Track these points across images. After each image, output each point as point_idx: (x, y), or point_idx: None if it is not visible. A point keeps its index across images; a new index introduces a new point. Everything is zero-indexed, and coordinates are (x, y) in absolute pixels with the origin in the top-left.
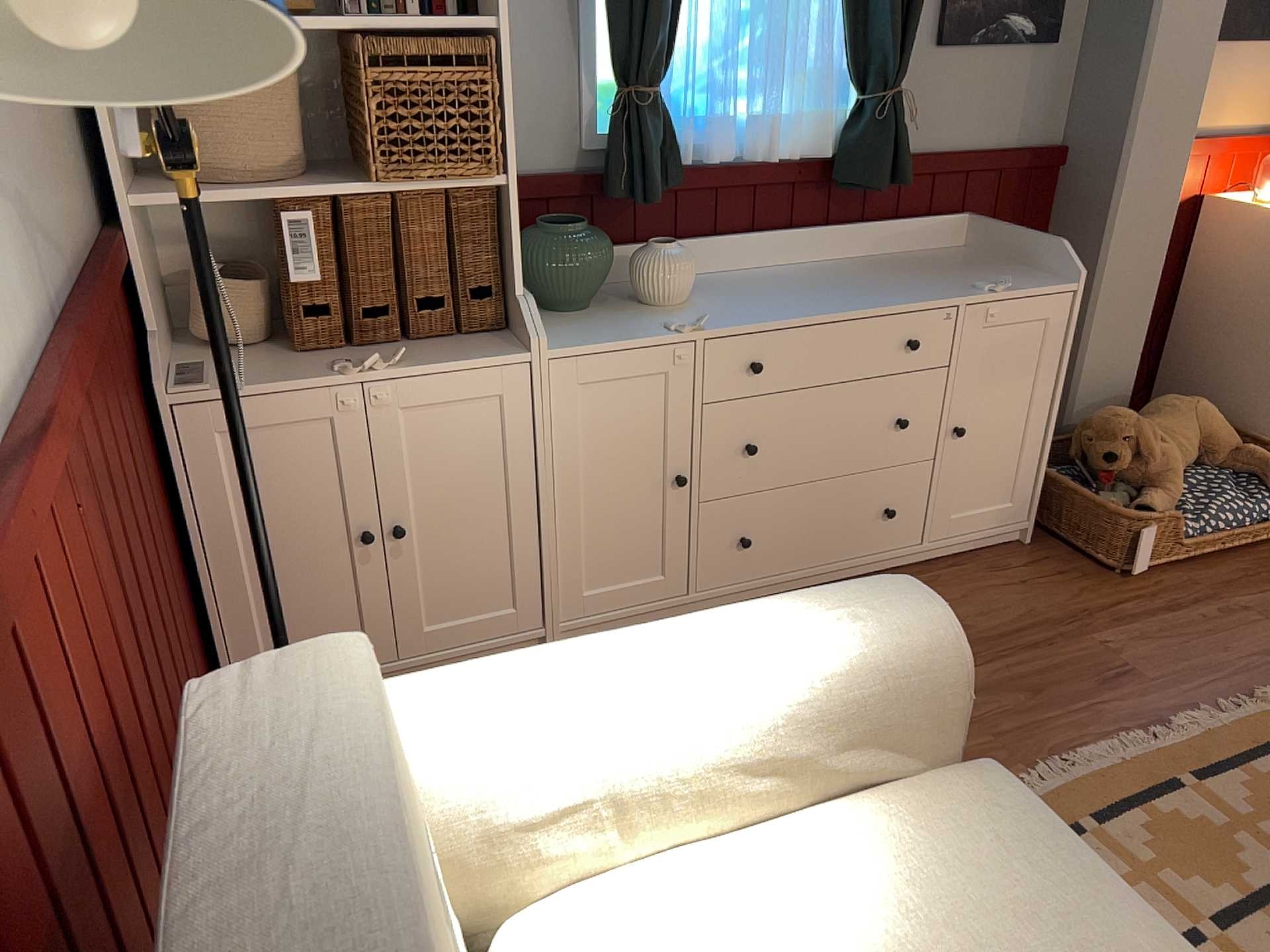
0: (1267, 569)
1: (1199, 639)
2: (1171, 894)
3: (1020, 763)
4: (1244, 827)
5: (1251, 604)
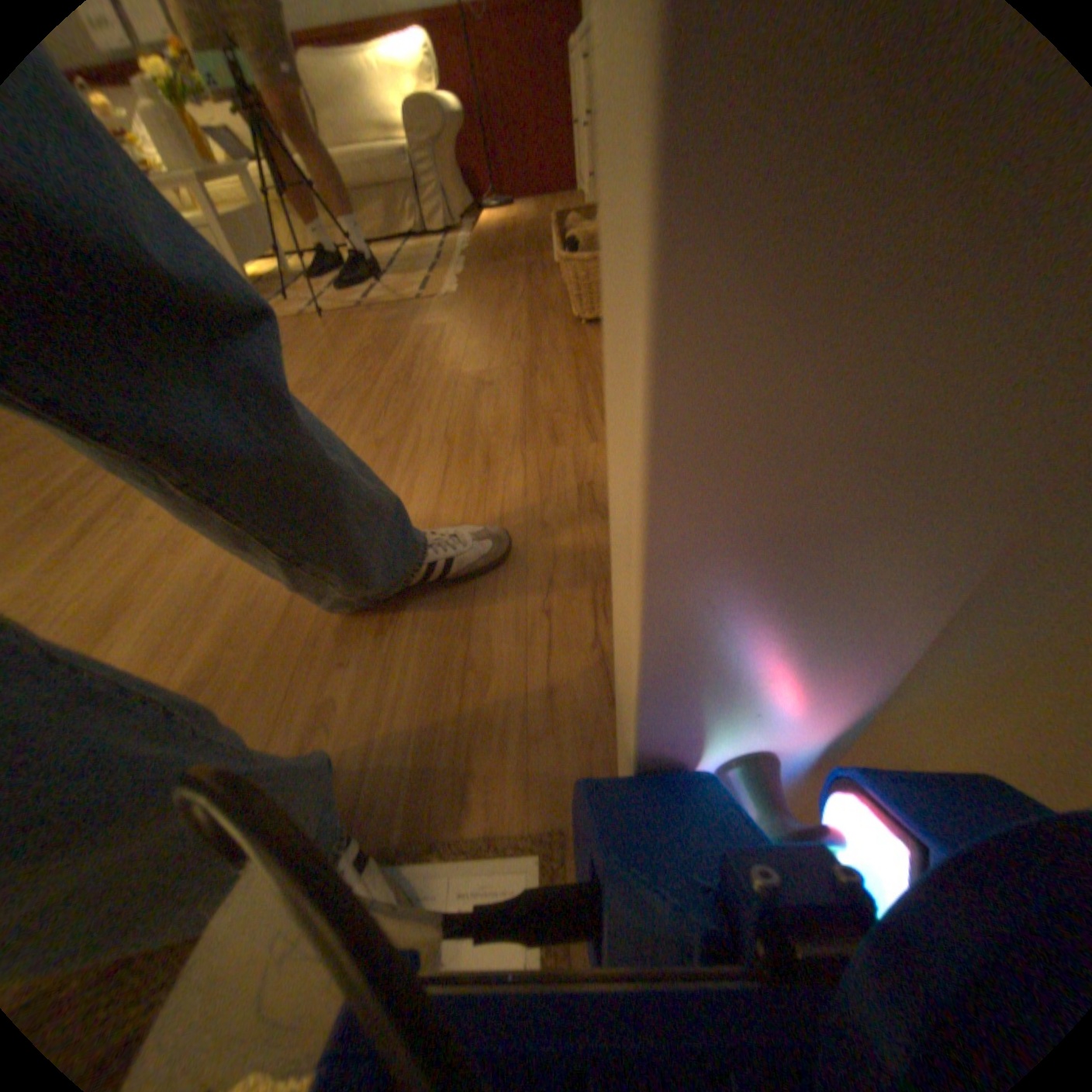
0: (543, 305)
1: (500, 278)
2: (407, 257)
3: (472, 249)
4: (410, 267)
5: (513, 293)
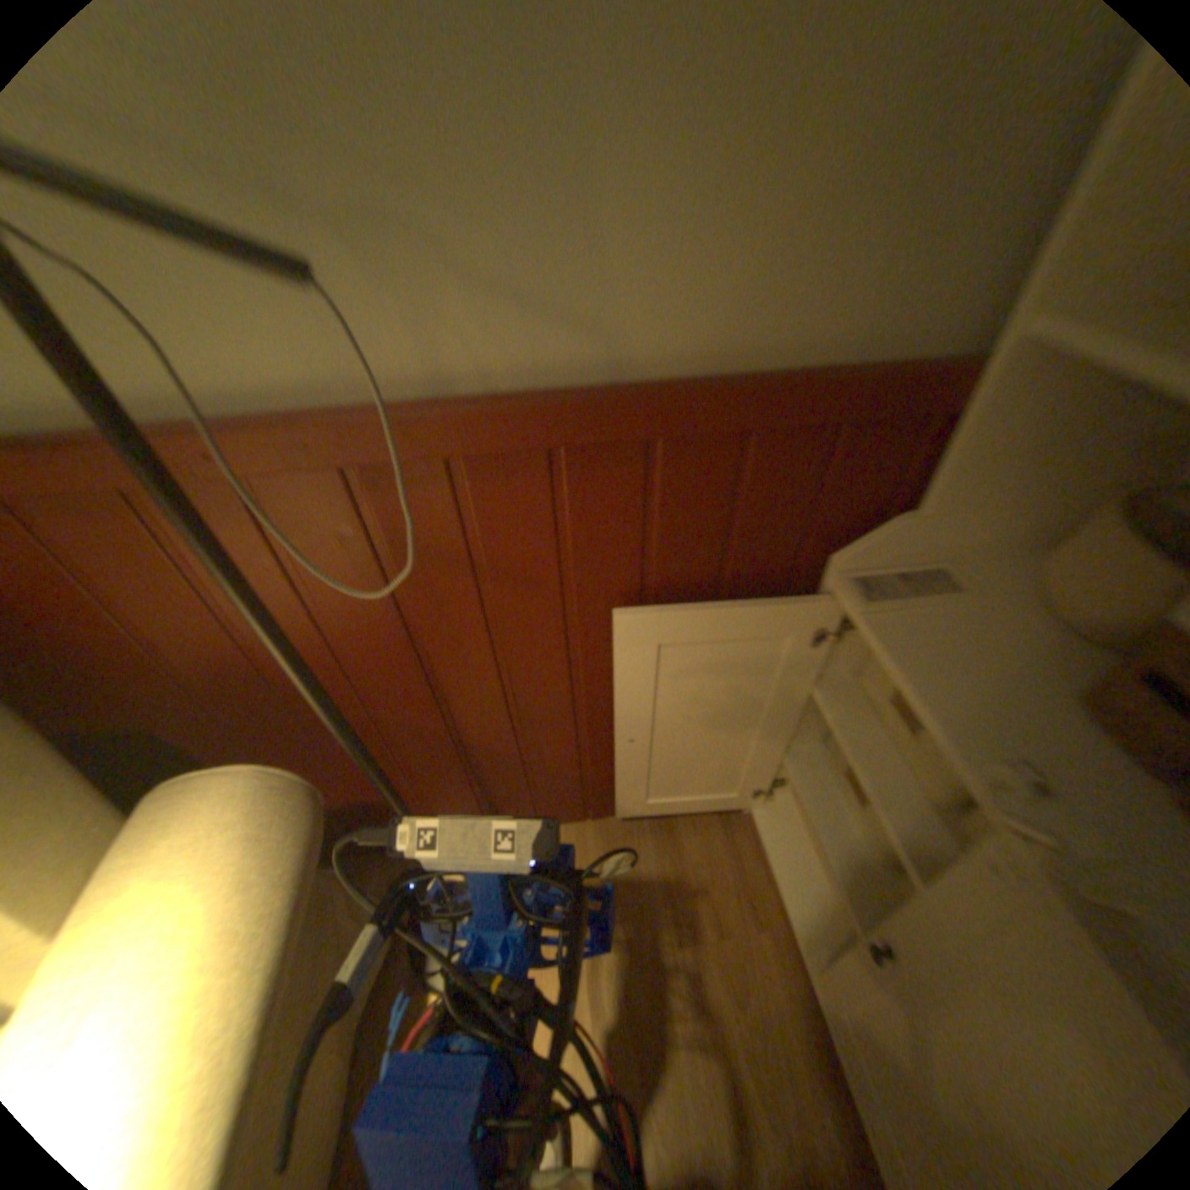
0: None
1: None
2: None
3: None
4: None
5: None
